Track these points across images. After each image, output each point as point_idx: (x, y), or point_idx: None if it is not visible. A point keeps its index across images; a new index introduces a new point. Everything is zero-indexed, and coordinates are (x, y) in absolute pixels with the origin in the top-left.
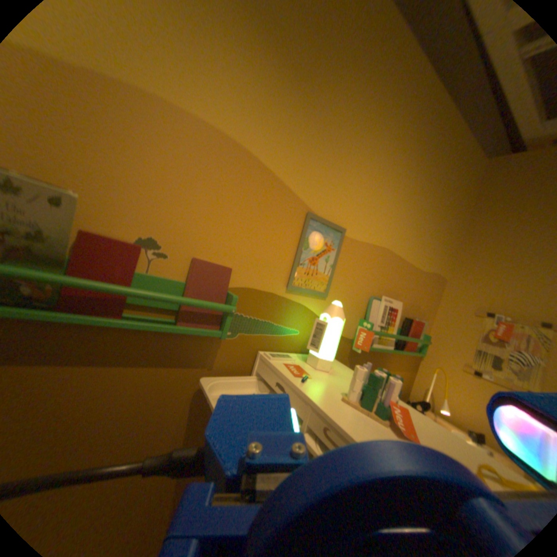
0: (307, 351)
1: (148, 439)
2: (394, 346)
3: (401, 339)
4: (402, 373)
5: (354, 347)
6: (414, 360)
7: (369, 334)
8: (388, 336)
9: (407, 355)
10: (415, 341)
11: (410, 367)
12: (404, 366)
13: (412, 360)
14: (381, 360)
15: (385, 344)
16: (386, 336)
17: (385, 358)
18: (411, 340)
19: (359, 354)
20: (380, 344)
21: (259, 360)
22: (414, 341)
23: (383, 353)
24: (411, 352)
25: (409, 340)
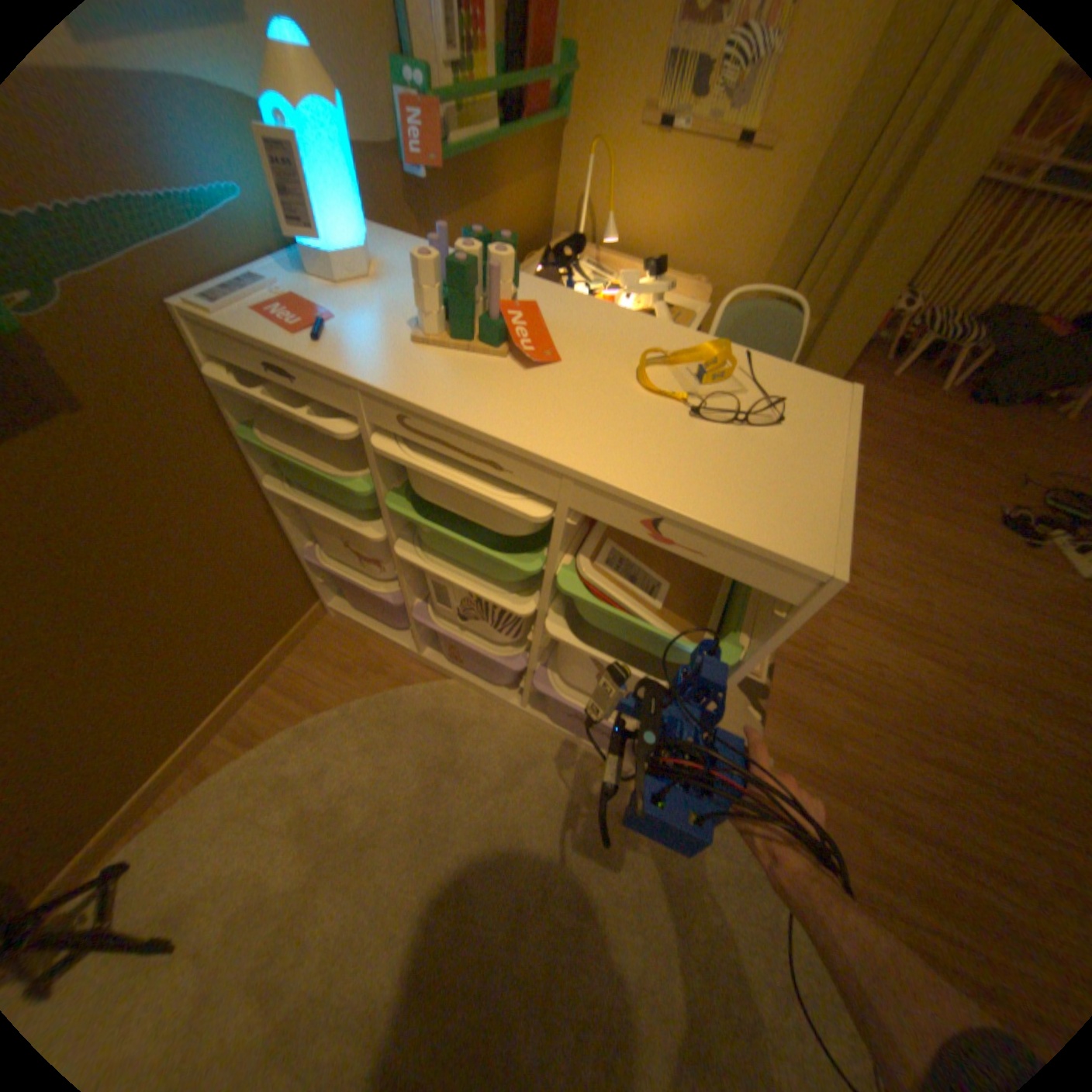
0: (289, 231)
1: (81, 582)
2: (493, 112)
3: (504, 83)
4: (526, 179)
5: (401, 160)
6: (545, 131)
7: (422, 104)
8: (471, 89)
9: (530, 124)
10: (537, 75)
11: (540, 153)
12: (528, 159)
13: (541, 133)
14: (475, 168)
15: (470, 118)
16: (468, 88)
17: (483, 155)
18: (528, 77)
19: (421, 174)
20: (458, 122)
21: (177, 320)
22: (536, 77)
23: (475, 143)
24: (534, 115)
25: (524, 76)
